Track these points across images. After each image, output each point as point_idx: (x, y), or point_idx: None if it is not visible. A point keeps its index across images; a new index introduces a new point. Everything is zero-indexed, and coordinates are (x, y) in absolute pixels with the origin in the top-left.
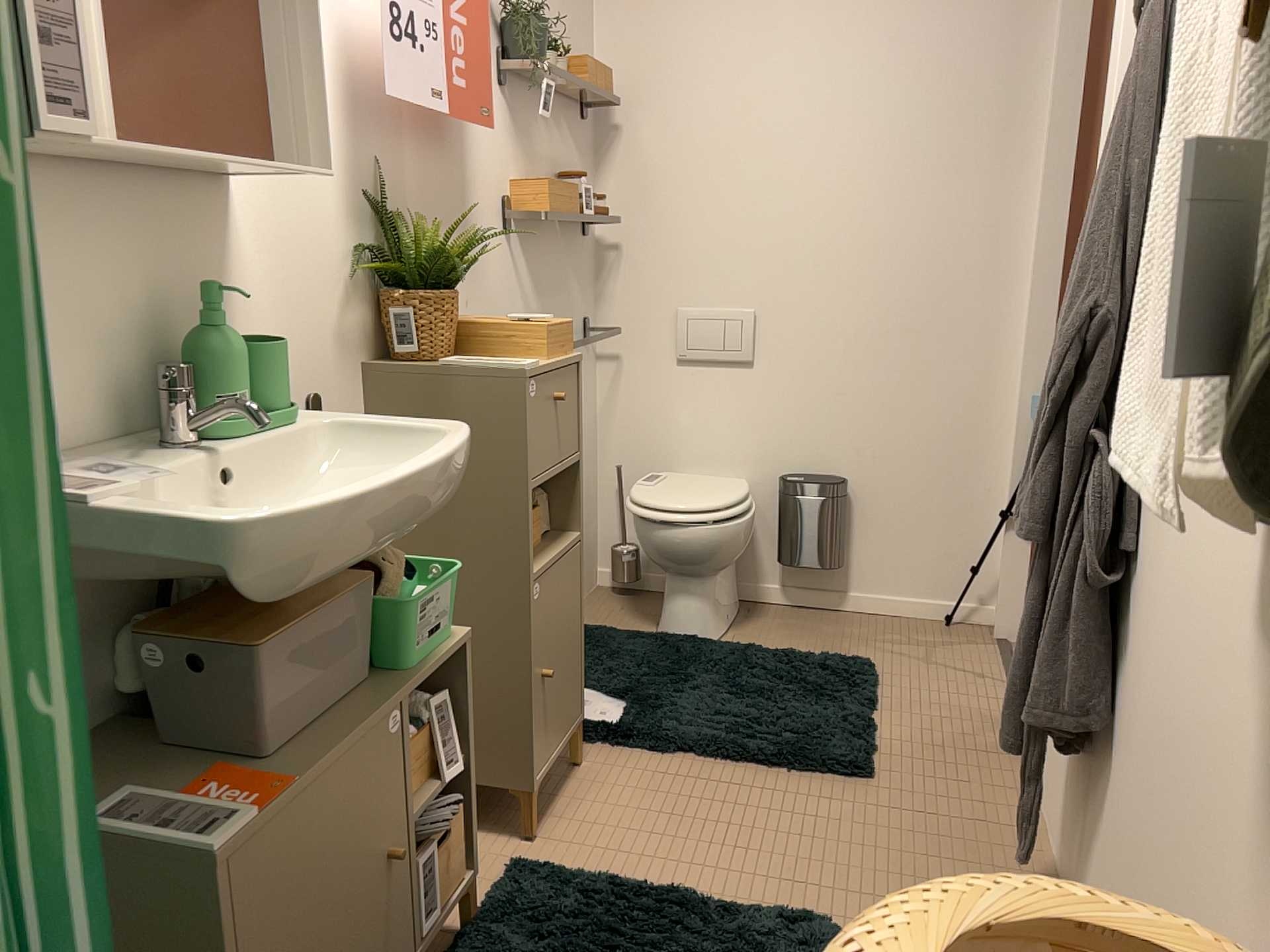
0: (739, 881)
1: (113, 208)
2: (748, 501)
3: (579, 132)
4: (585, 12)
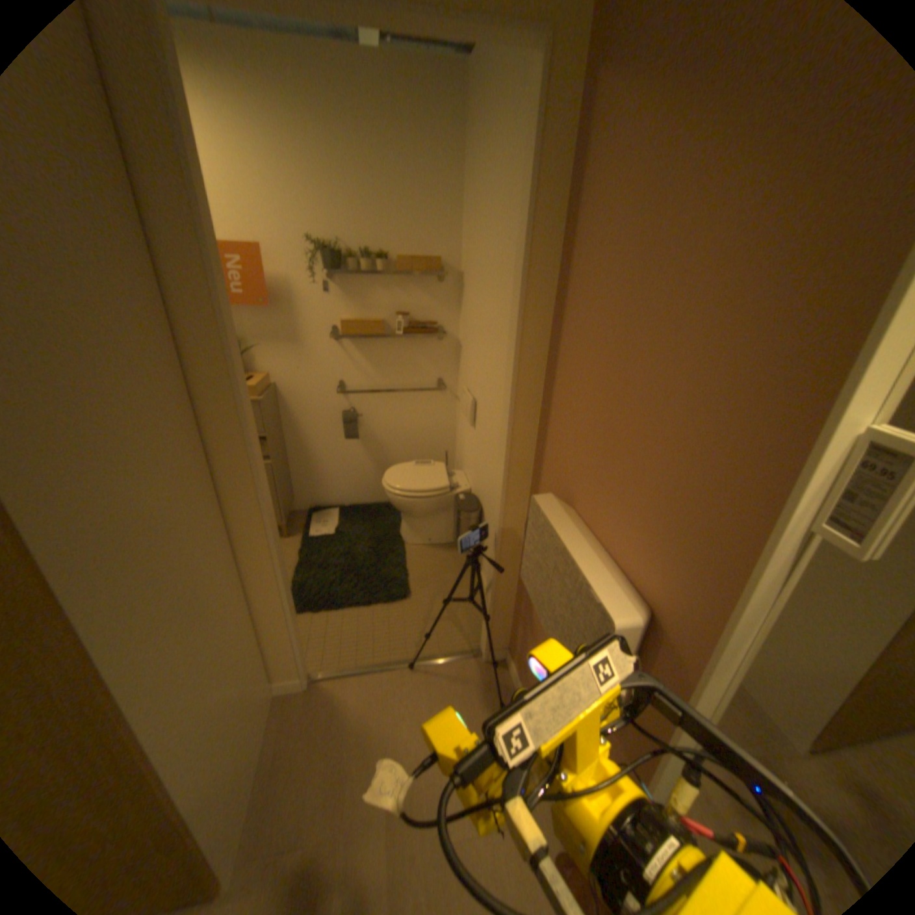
0: None
1: None
2: (418, 493)
3: (434, 288)
4: (449, 220)
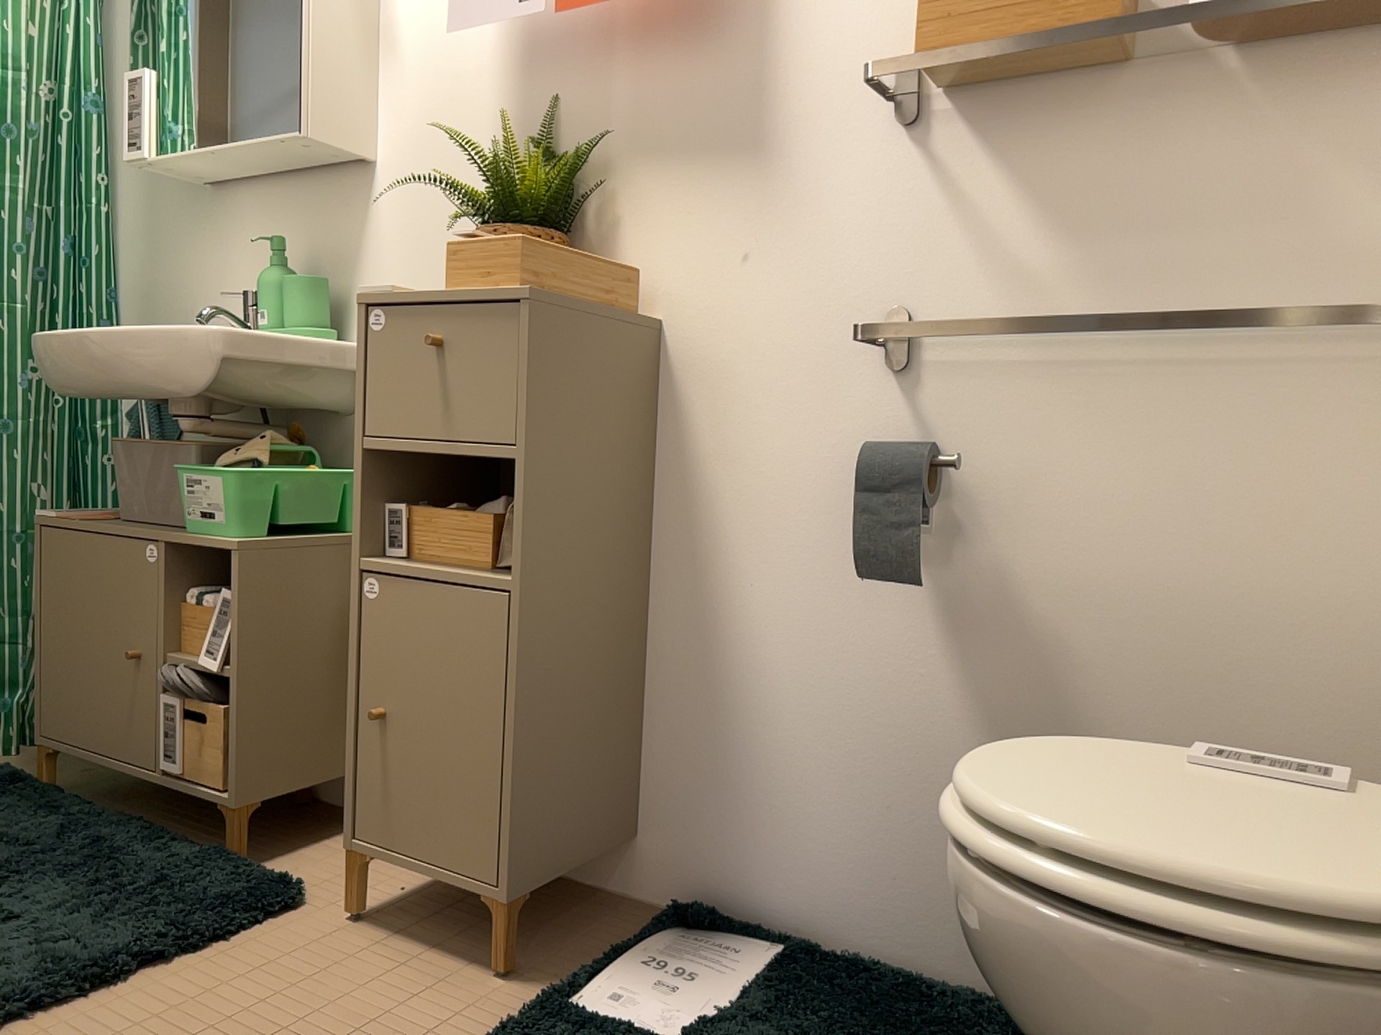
0: (82, 1031)
1: (299, 205)
2: (1133, 870)
3: None
4: None
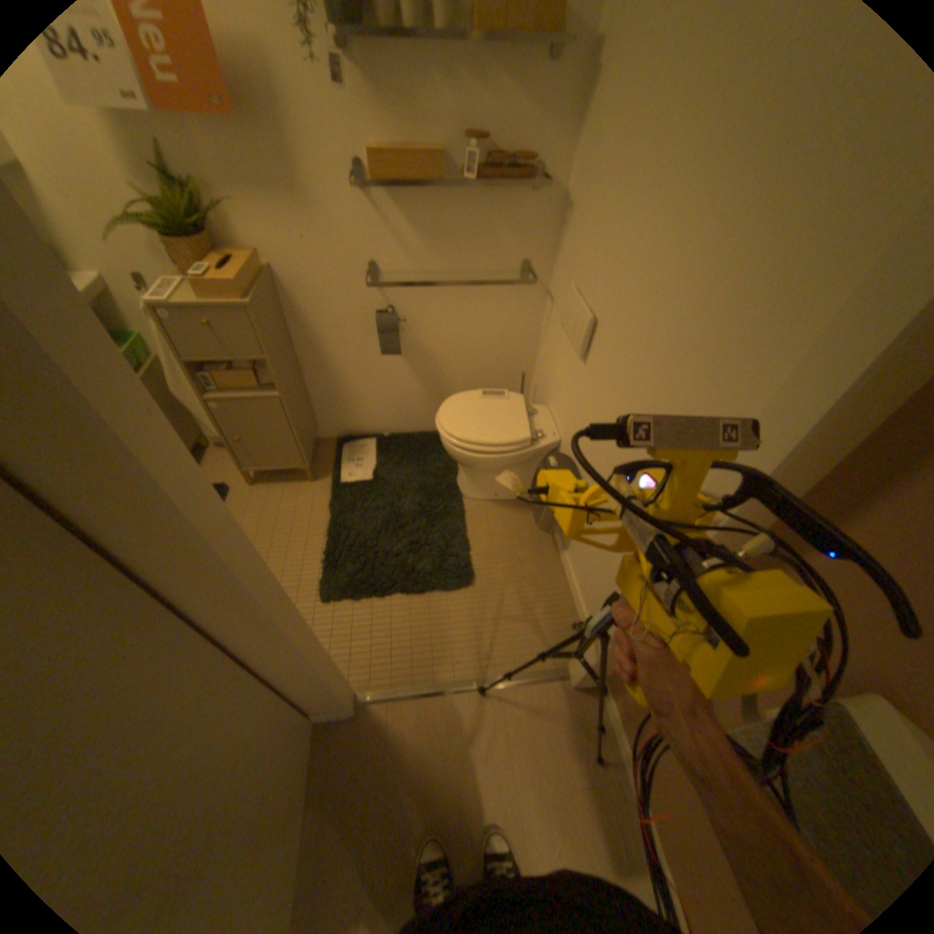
0: None
1: None
2: (488, 448)
3: (539, 72)
4: None
